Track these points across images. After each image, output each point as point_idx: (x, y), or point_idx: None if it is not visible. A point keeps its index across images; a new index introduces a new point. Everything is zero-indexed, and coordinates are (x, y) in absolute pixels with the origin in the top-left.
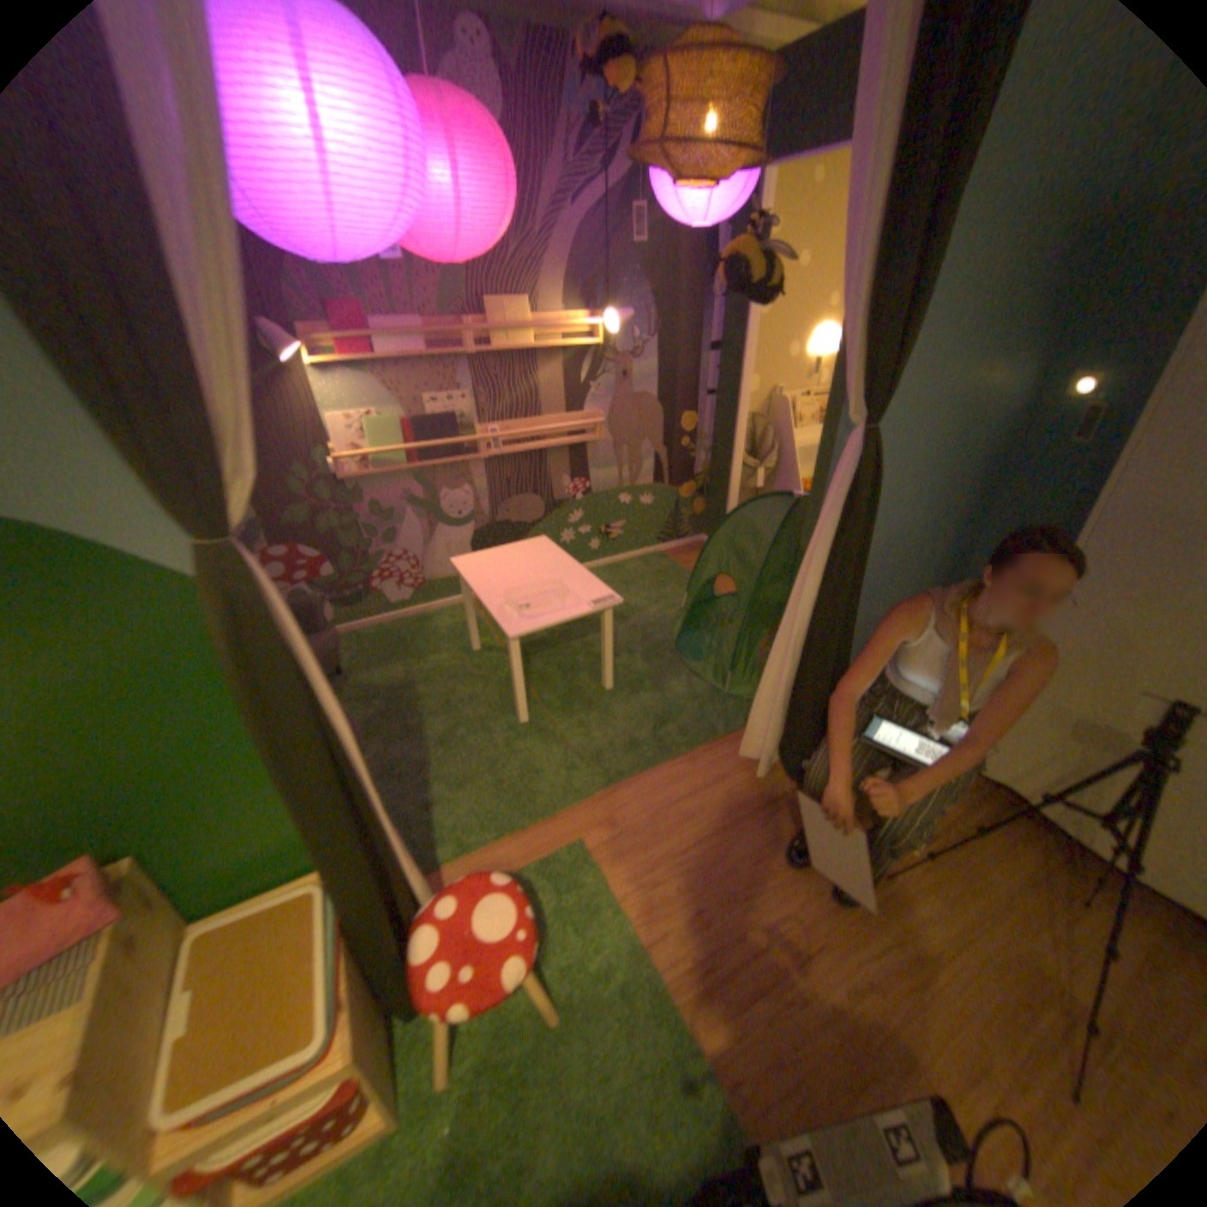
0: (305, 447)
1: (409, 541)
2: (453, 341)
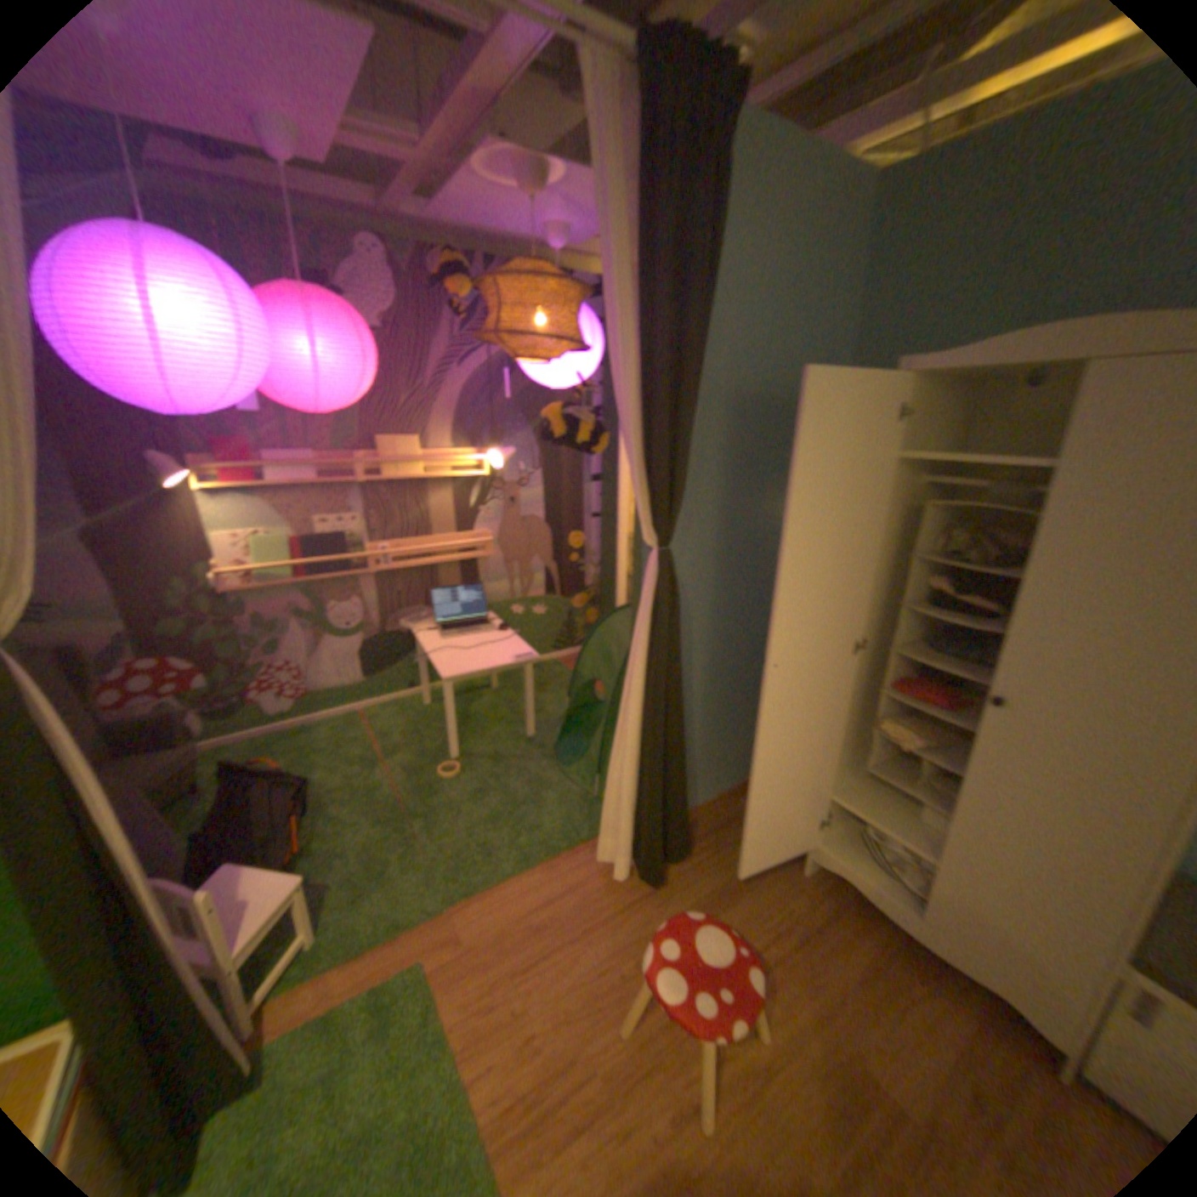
0: (185, 562)
1: (291, 651)
2: (344, 469)
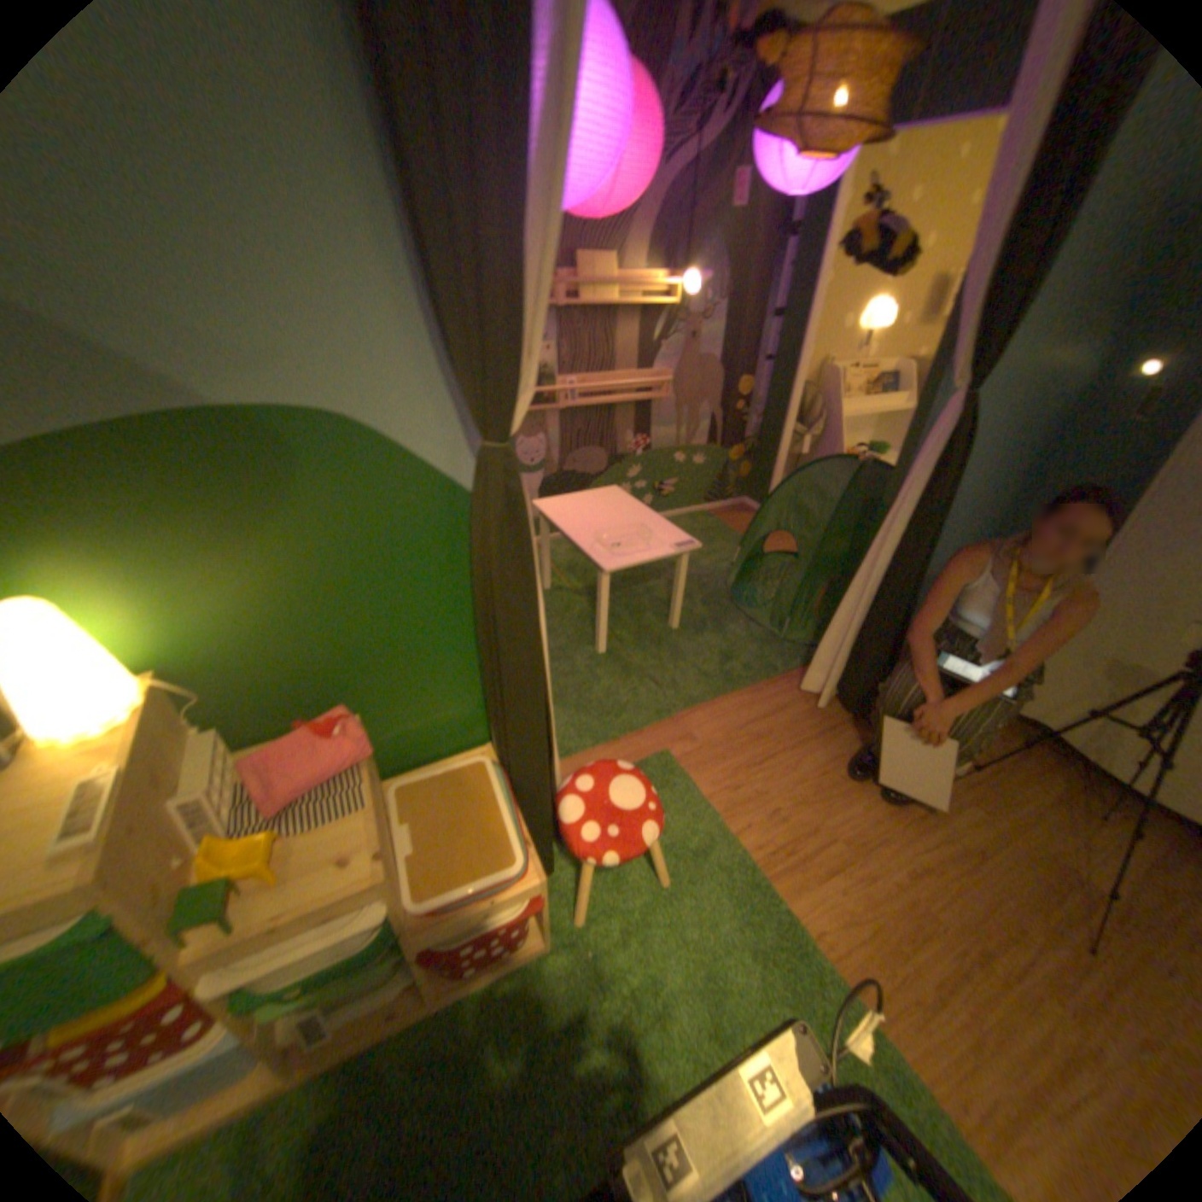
0: None
1: None
2: None
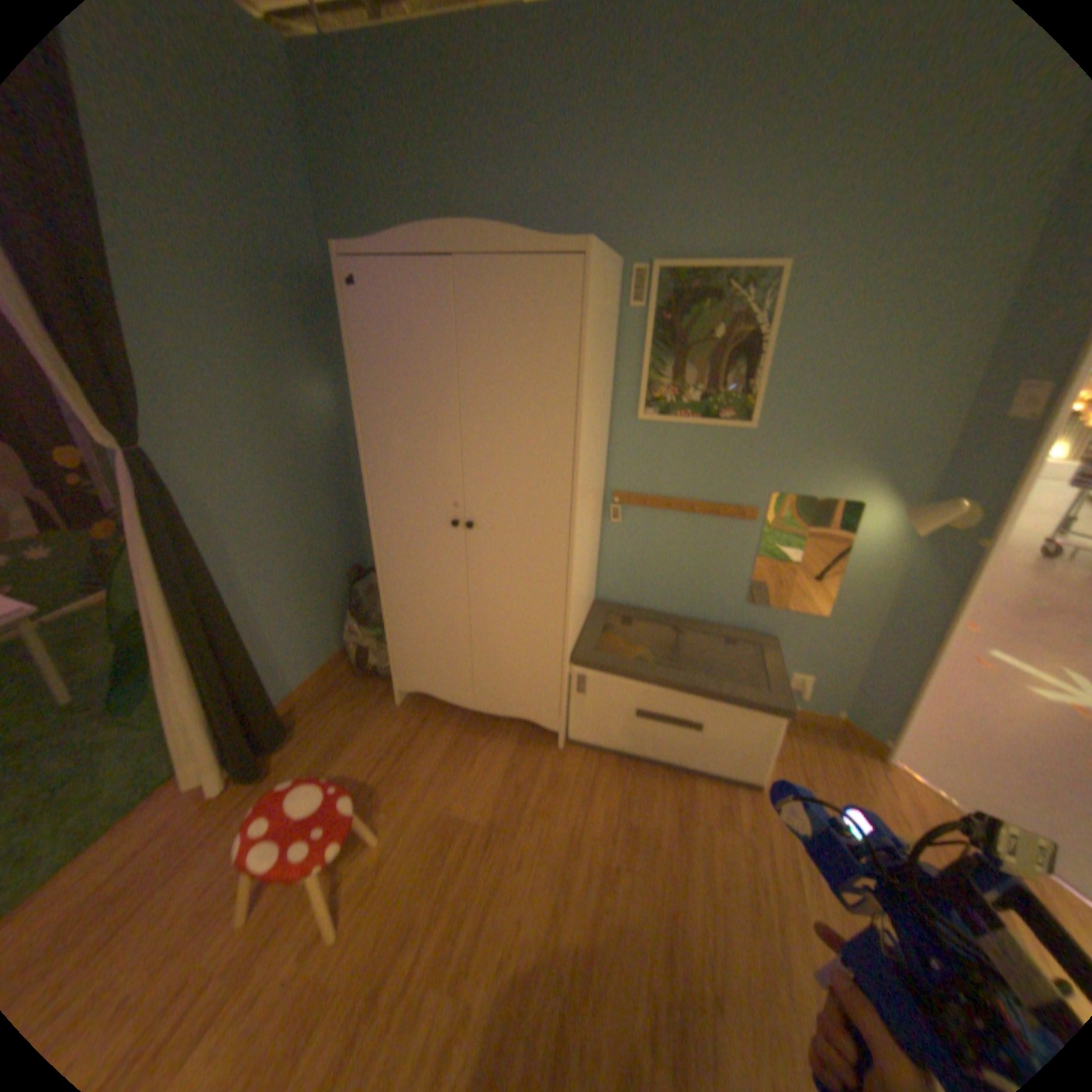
0: None
1: None
2: None
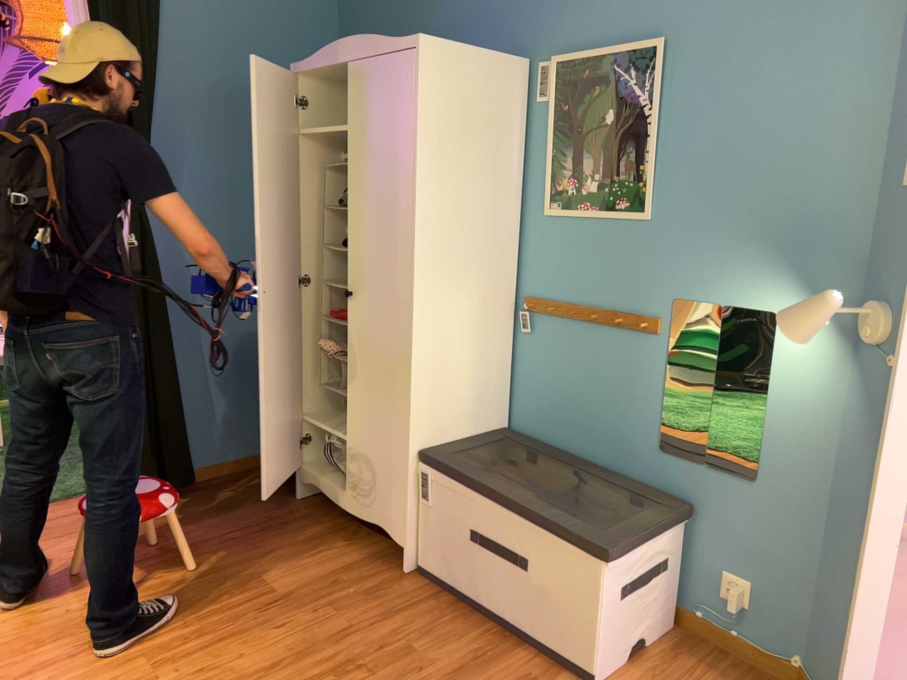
0: None
1: None
2: None
